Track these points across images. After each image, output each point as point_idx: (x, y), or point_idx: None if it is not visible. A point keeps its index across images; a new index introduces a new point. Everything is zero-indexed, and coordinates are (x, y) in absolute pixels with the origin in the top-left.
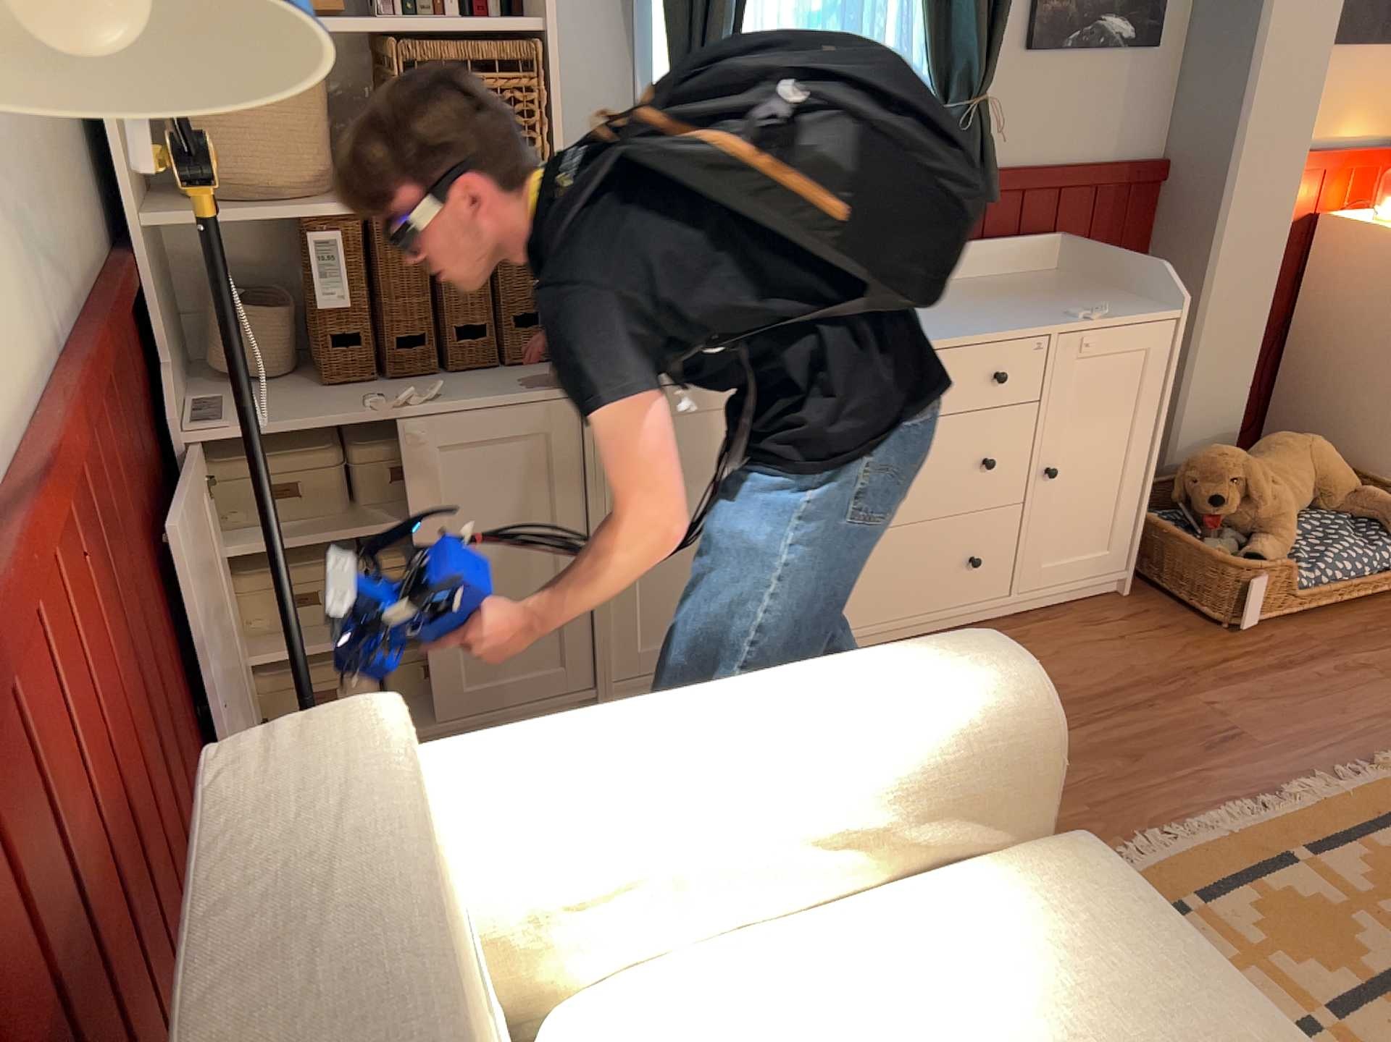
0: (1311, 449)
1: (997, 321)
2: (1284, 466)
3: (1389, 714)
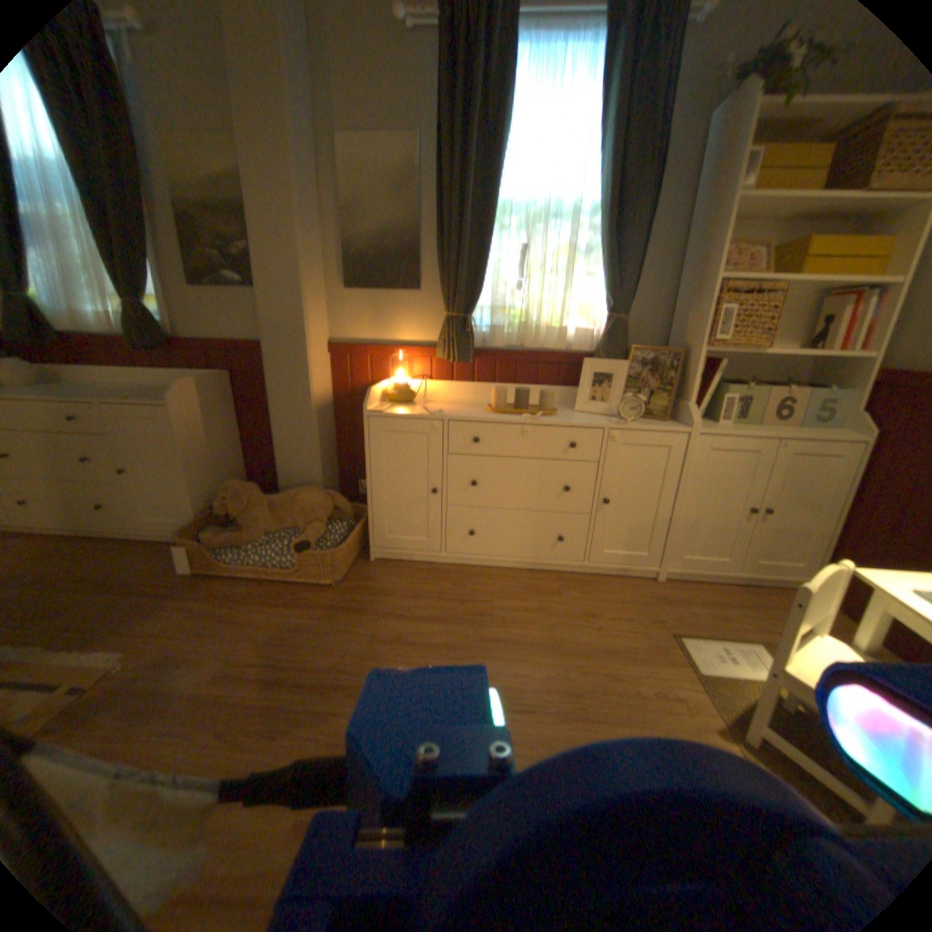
0: (300, 495)
1: (91, 395)
2: (279, 500)
3: (132, 635)
